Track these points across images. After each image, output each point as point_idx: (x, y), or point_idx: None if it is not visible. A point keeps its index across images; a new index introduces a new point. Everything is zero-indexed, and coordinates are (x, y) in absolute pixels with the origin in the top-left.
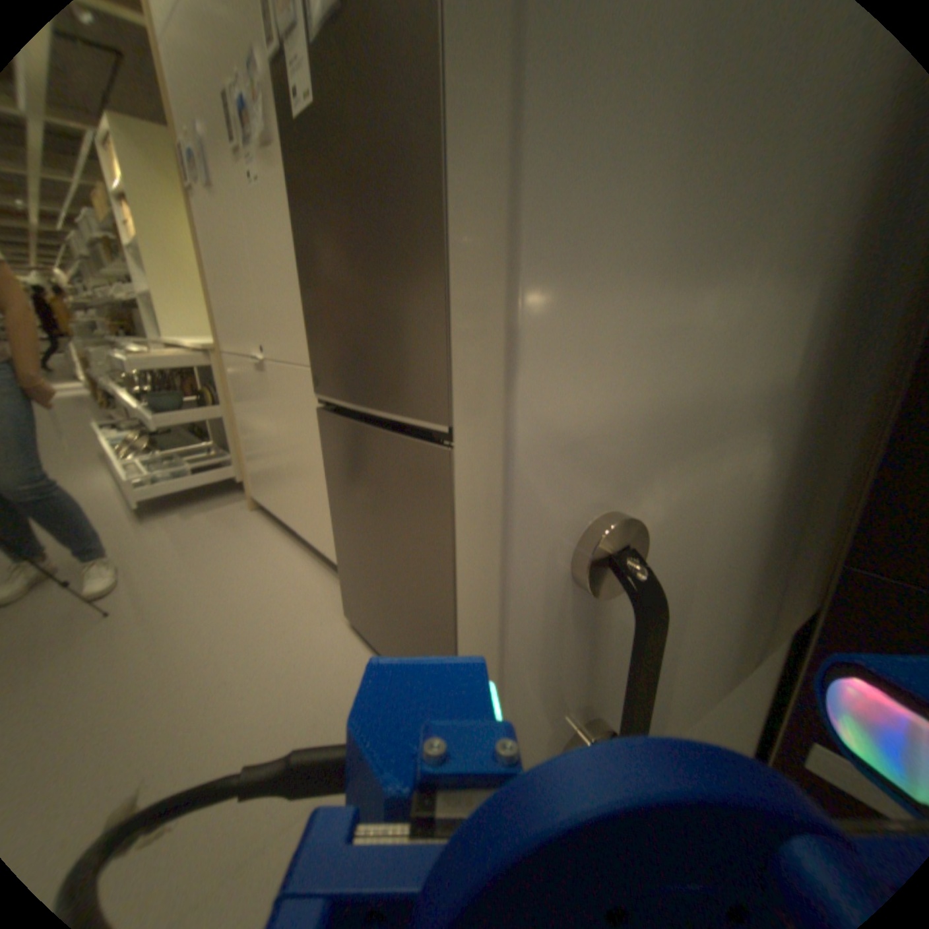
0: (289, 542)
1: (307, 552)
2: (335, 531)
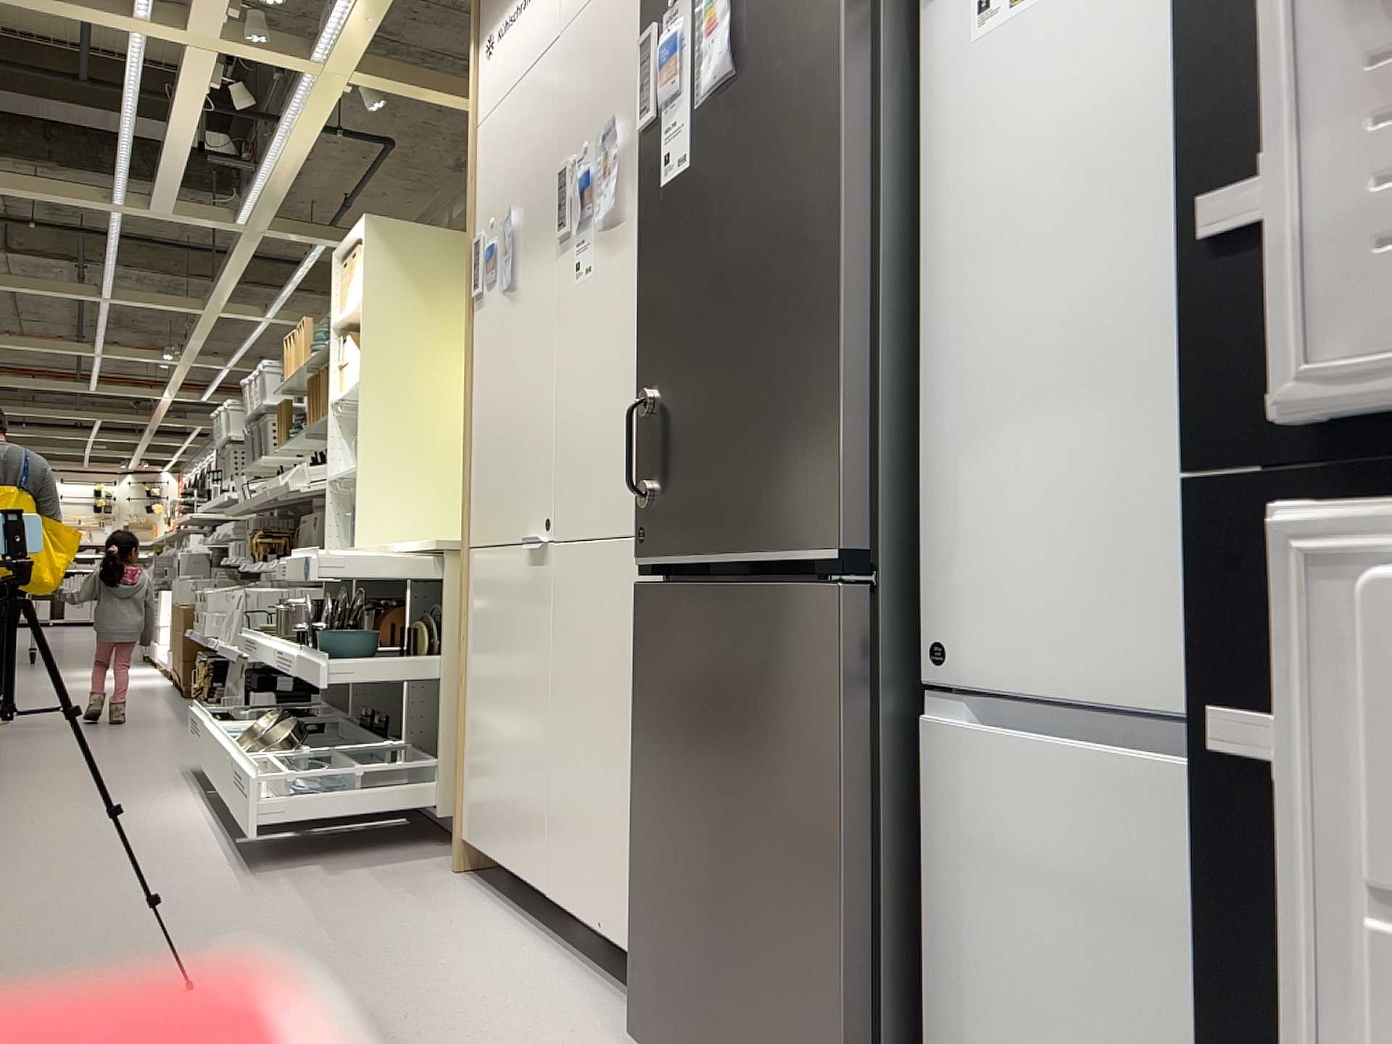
0: (530, 924)
1: (563, 944)
2: (639, 824)
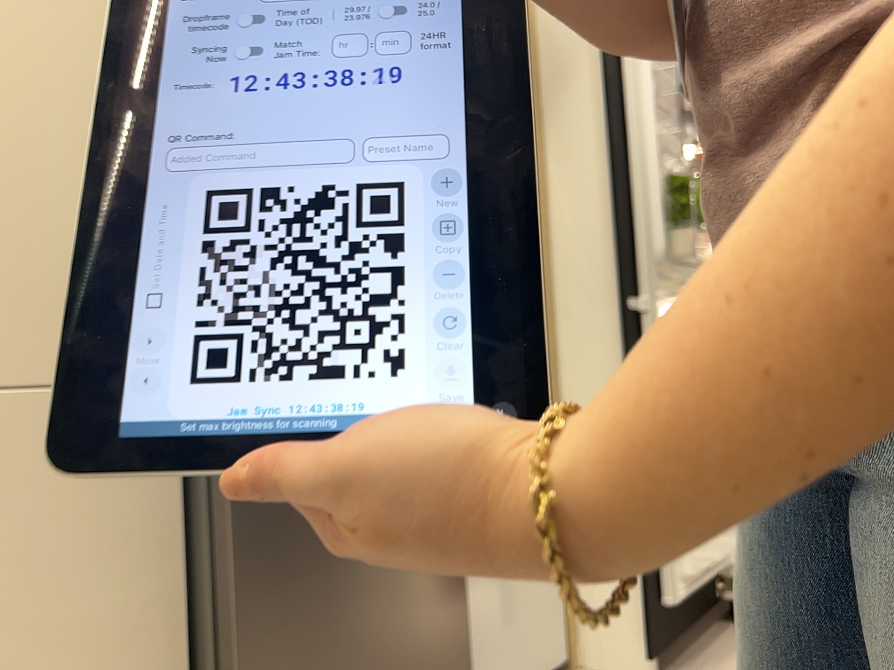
0: None
1: None
2: None
